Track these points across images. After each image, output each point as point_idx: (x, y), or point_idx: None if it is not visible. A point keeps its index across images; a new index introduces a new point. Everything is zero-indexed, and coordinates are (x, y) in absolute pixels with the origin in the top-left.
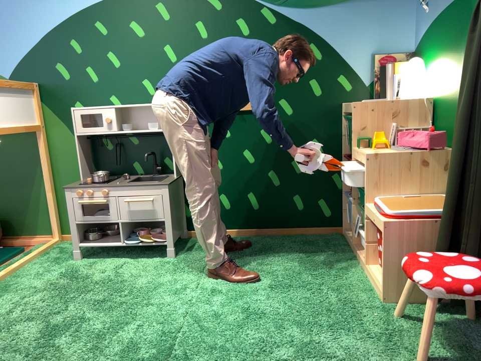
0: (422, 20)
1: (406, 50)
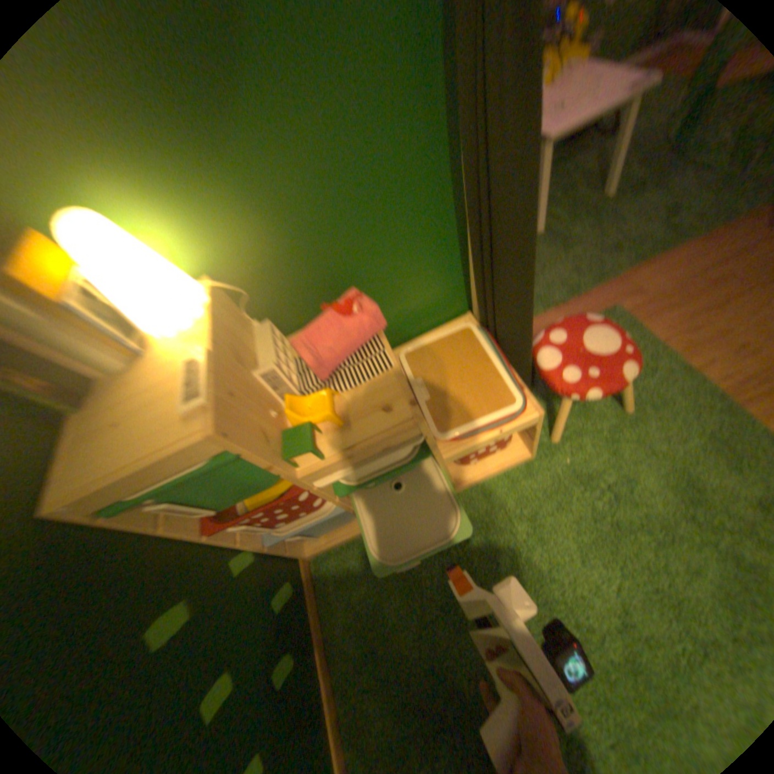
0: None
1: None
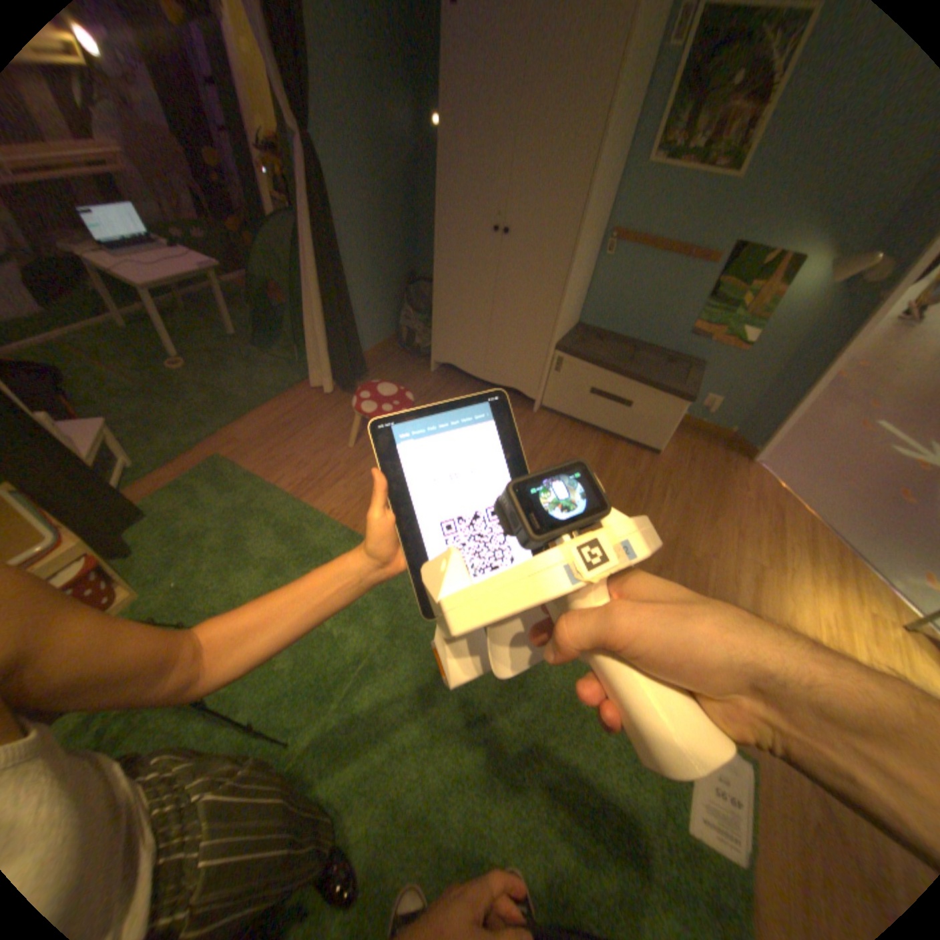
0: None
1: None
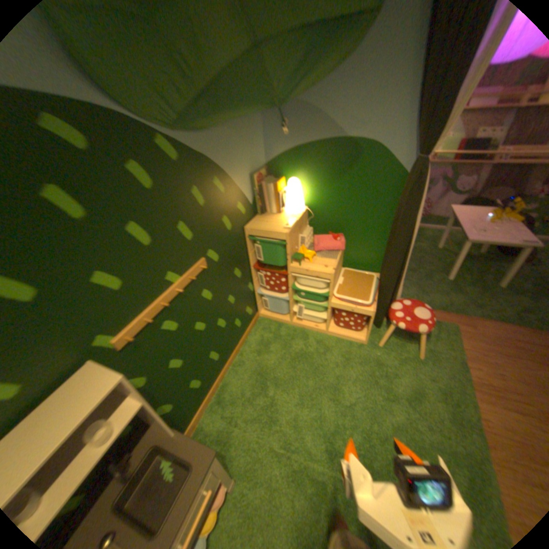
0: (279, 140)
1: (263, 165)
